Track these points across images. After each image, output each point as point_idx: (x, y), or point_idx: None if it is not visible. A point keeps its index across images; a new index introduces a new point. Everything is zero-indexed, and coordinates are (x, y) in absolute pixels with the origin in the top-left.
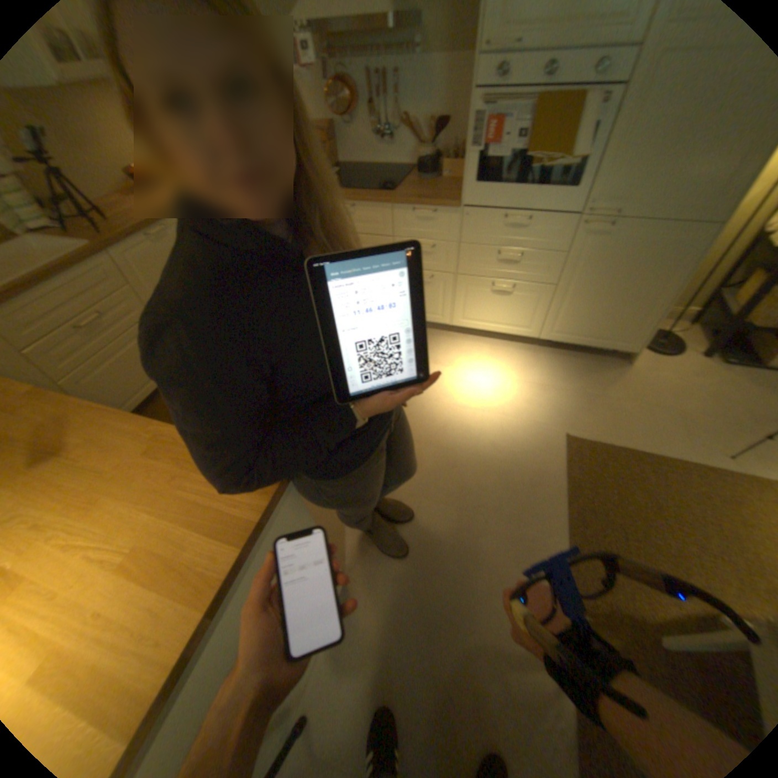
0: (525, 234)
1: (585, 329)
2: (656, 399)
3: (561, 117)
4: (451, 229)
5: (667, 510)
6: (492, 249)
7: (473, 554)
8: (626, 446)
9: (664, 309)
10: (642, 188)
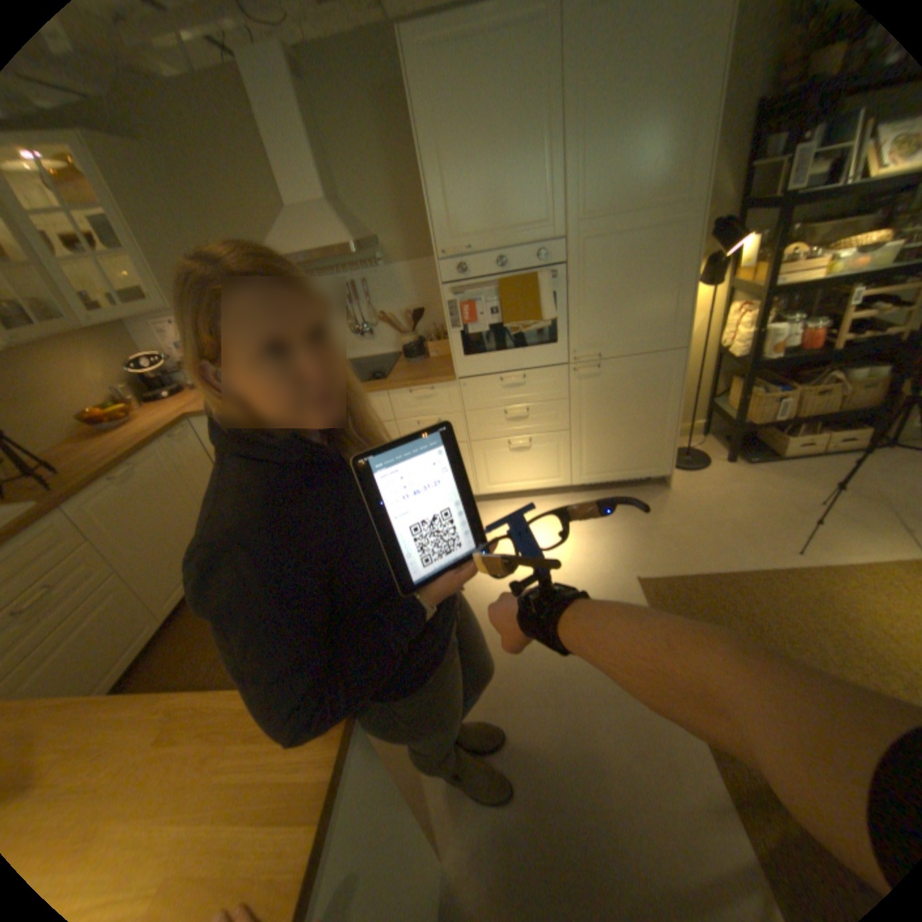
0: (524, 391)
1: (611, 464)
2: (706, 515)
3: (521, 293)
4: (452, 401)
5: (769, 631)
6: (497, 411)
7: (591, 763)
8: (699, 572)
9: (674, 429)
10: (609, 334)
